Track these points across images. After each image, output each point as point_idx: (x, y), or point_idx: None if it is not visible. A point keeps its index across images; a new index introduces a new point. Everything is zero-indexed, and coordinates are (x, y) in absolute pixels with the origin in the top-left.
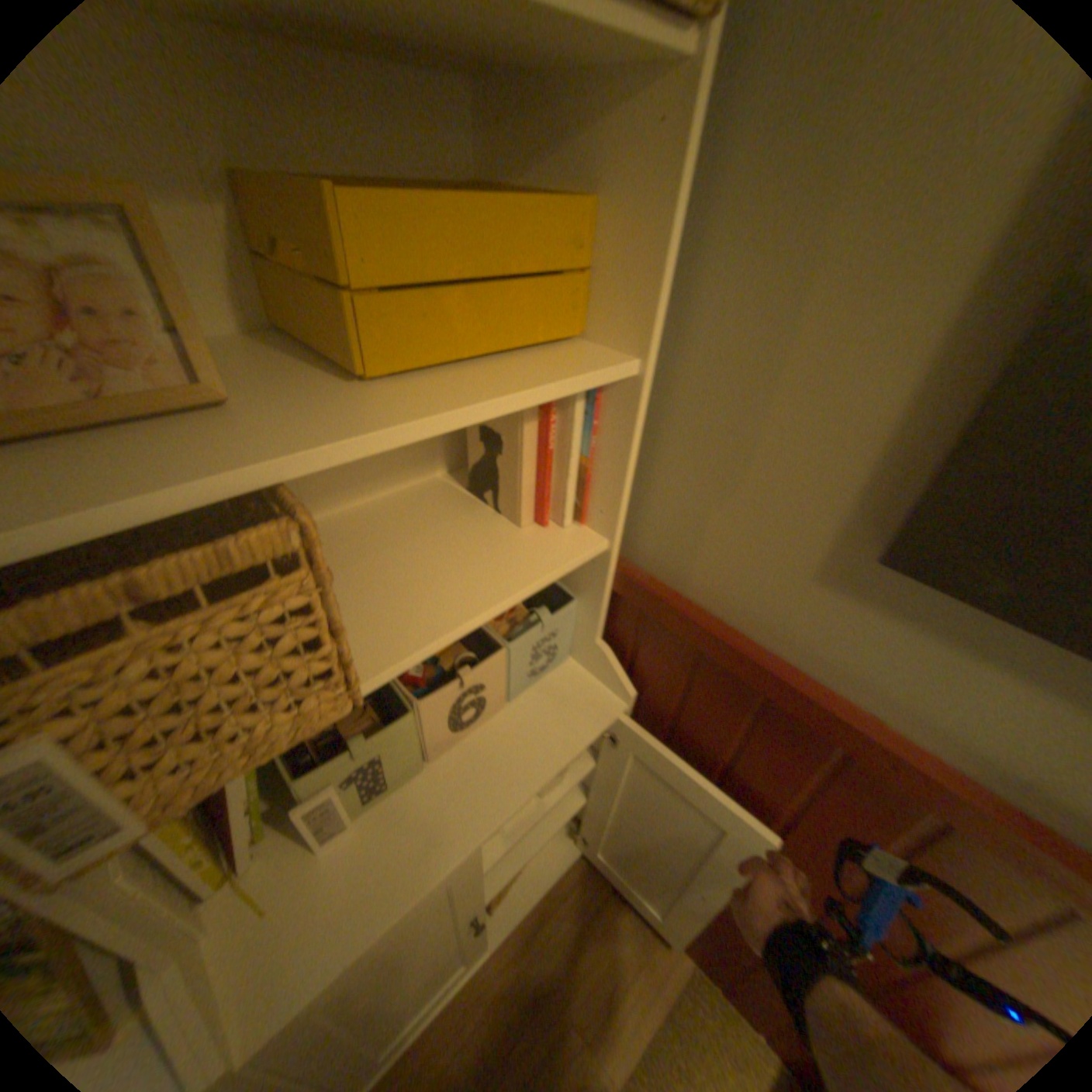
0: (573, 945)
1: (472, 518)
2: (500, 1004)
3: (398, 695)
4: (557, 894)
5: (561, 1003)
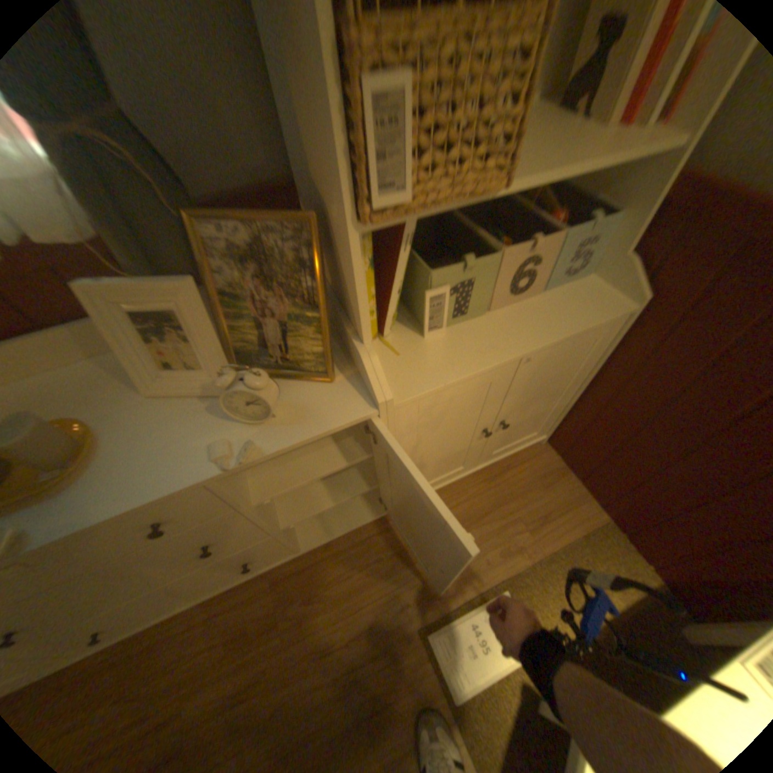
0: (526, 485)
1: (566, 120)
2: (477, 498)
3: (491, 245)
4: (519, 459)
5: (514, 509)
